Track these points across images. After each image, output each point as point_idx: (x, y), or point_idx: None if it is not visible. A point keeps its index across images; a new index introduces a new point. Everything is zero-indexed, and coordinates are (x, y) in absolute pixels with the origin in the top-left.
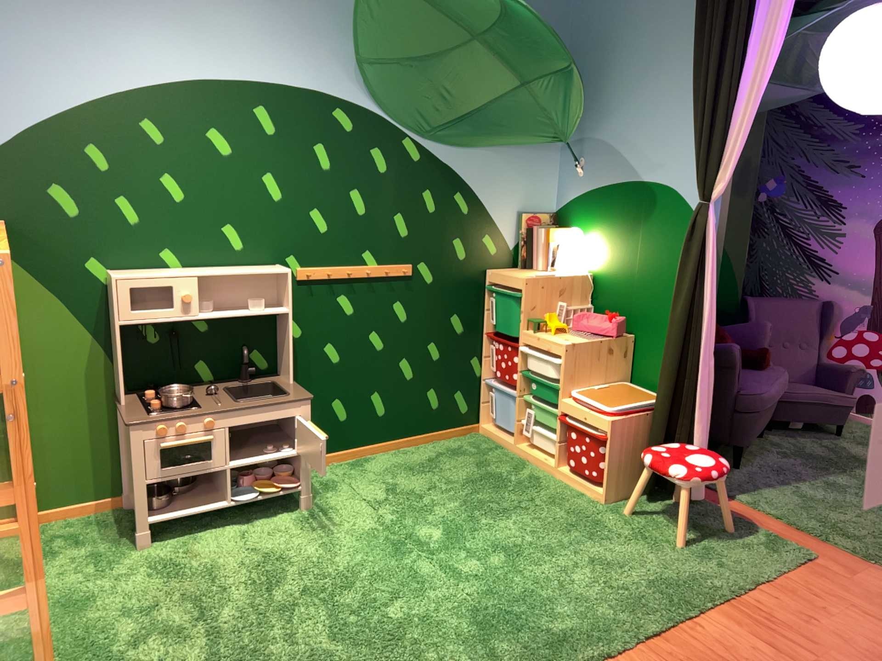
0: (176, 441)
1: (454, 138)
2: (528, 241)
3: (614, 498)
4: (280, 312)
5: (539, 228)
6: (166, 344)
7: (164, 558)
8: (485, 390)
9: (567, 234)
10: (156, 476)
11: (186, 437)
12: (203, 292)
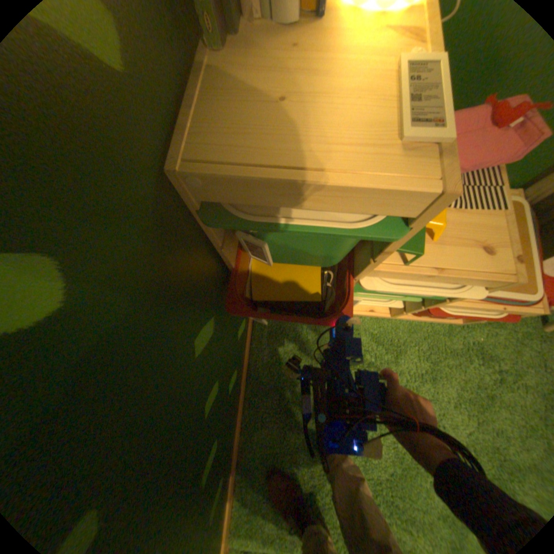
0: None
1: None
2: None
3: None
4: None
5: None
6: None
7: None
8: None
9: None
10: None
11: None
12: None
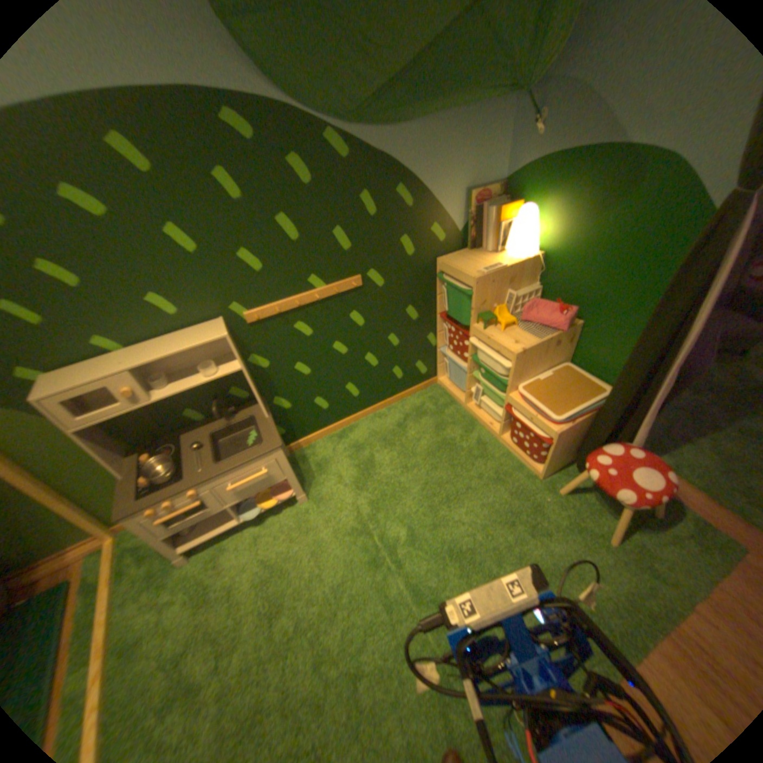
0: (163, 520)
1: (388, 108)
2: (480, 219)
3: (555, 476)
4: (230, 373)
5: (492, 201)
6: (142, 410)
7: (192, 585)
8: (441, 356)
9: (524, 210)
10: (162, 537)
11: (172, 512)
12: (138, 382)
